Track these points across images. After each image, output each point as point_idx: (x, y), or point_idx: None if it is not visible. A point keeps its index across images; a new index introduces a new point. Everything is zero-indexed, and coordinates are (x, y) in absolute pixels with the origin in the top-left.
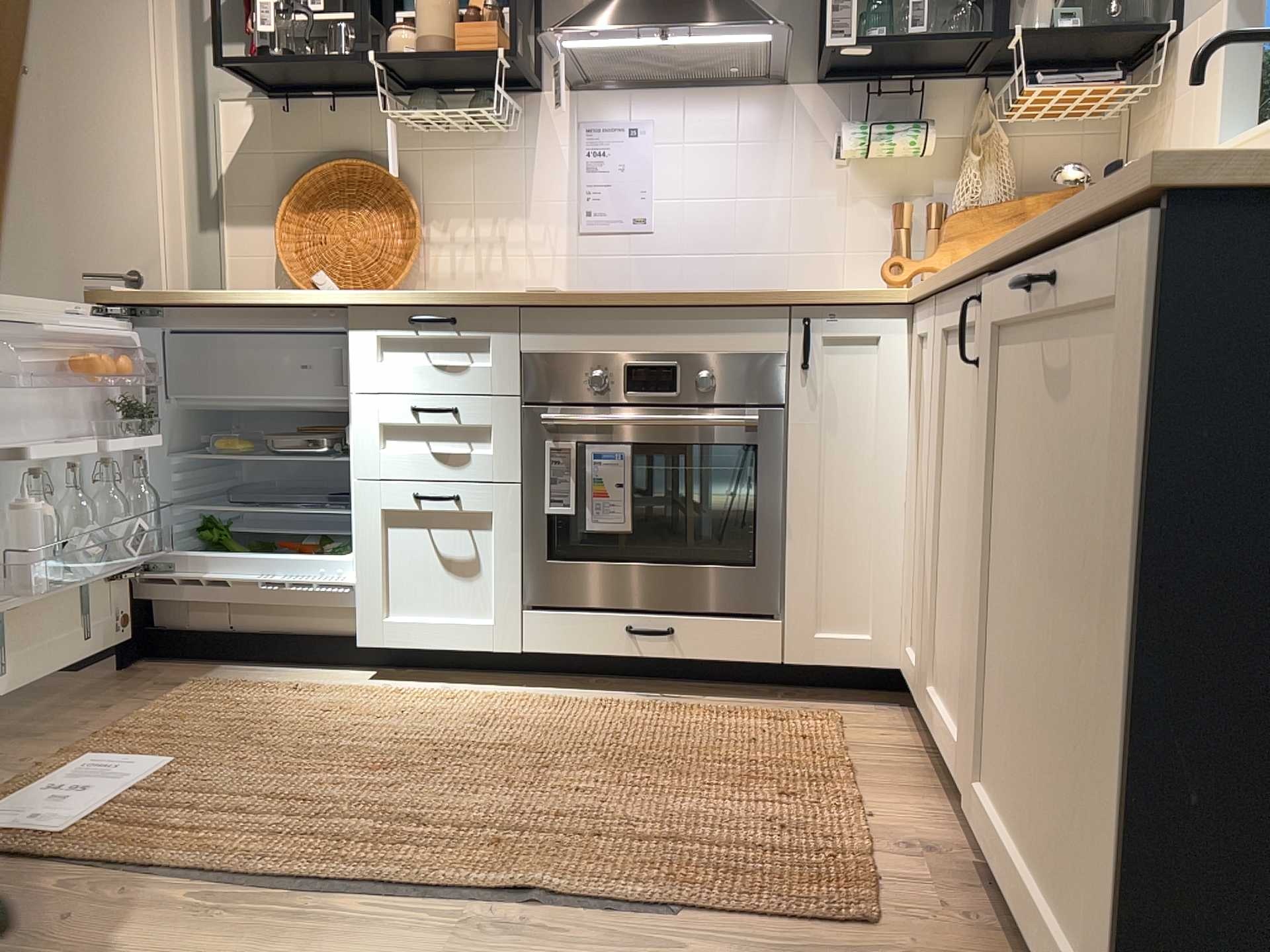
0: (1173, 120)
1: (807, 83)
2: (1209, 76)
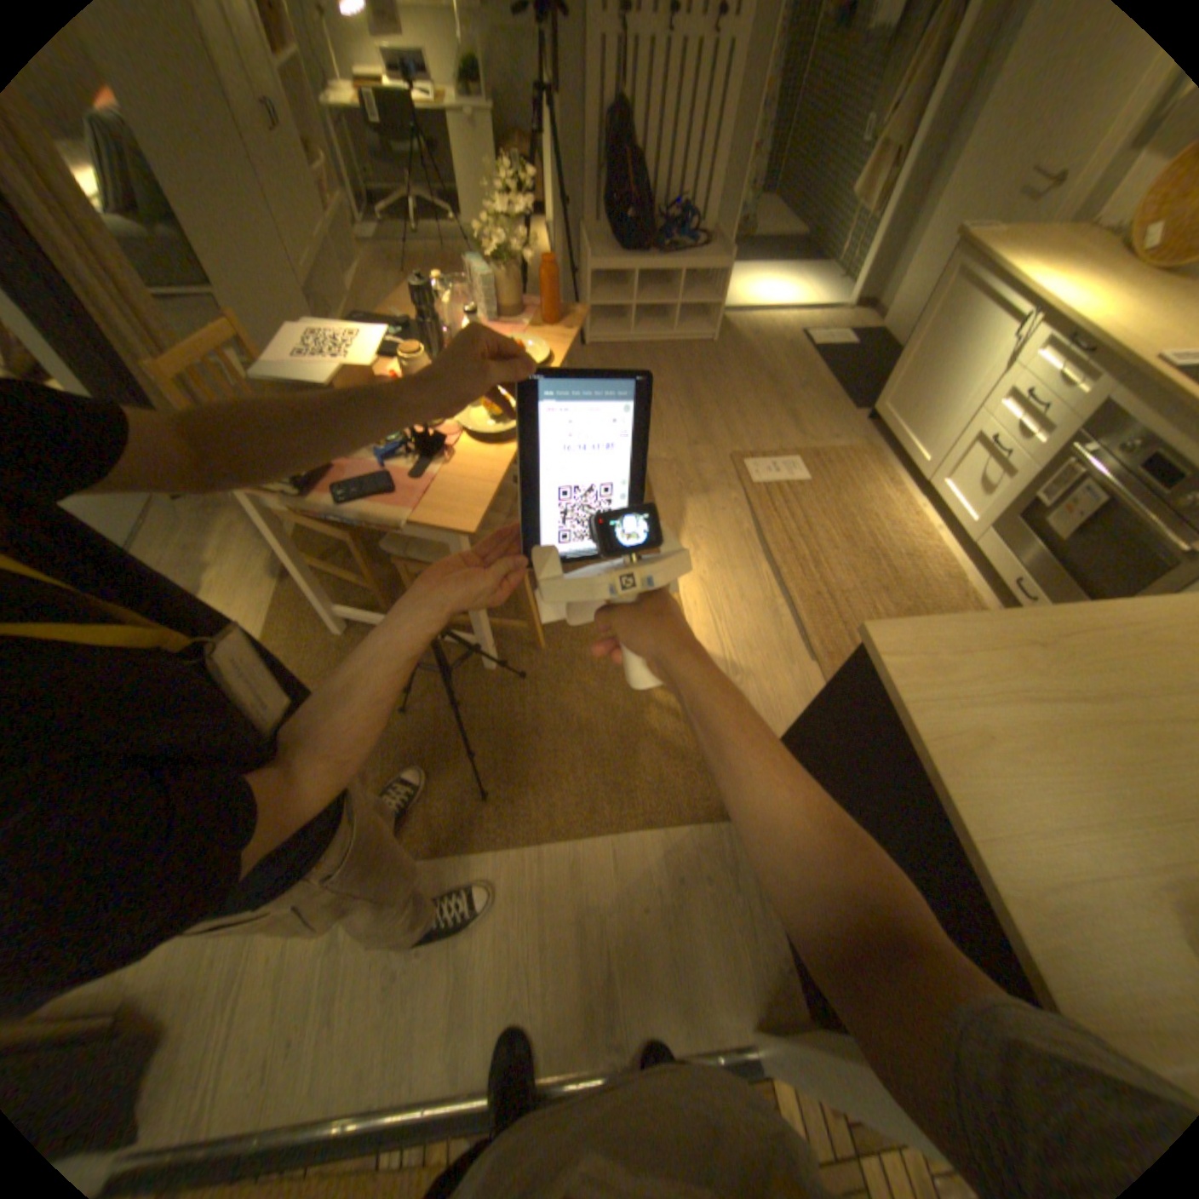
0: None
1: None
2: None
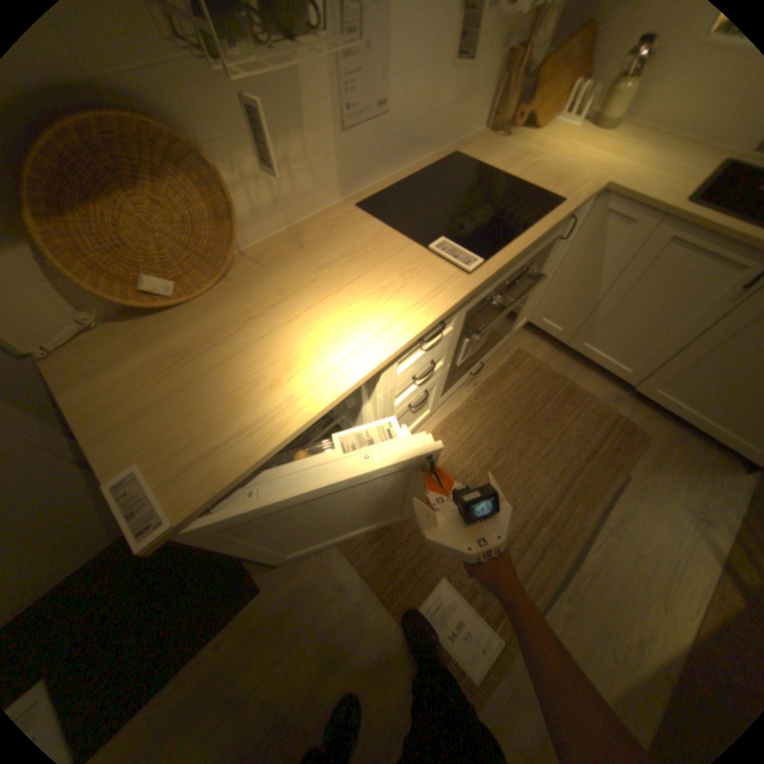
0: None
1: None
2: None
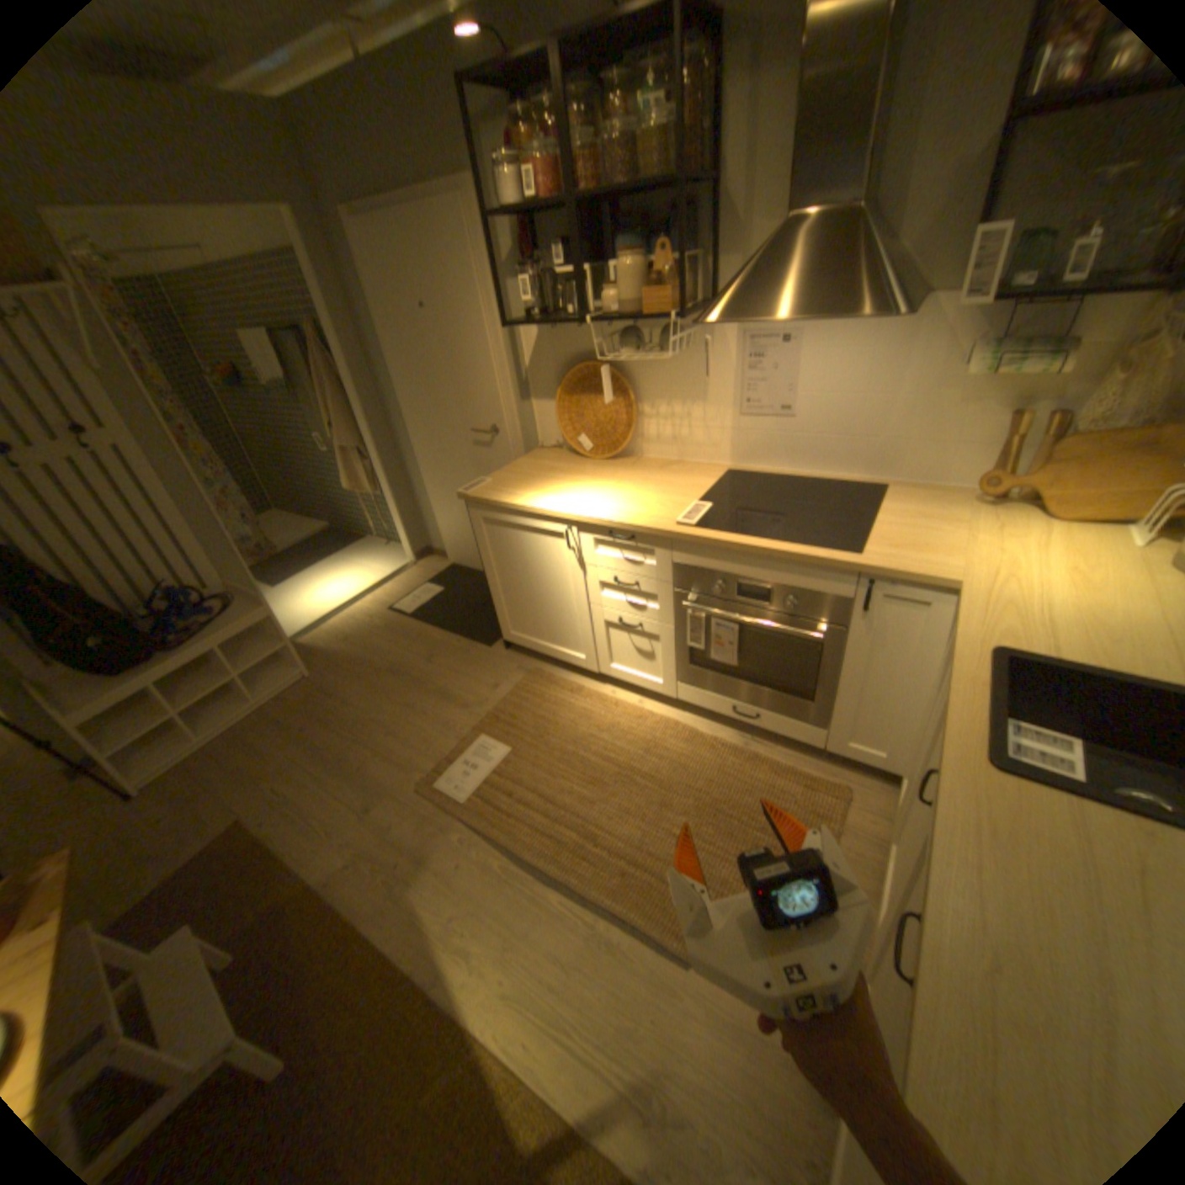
0: None
1: (955, 289)
2: None
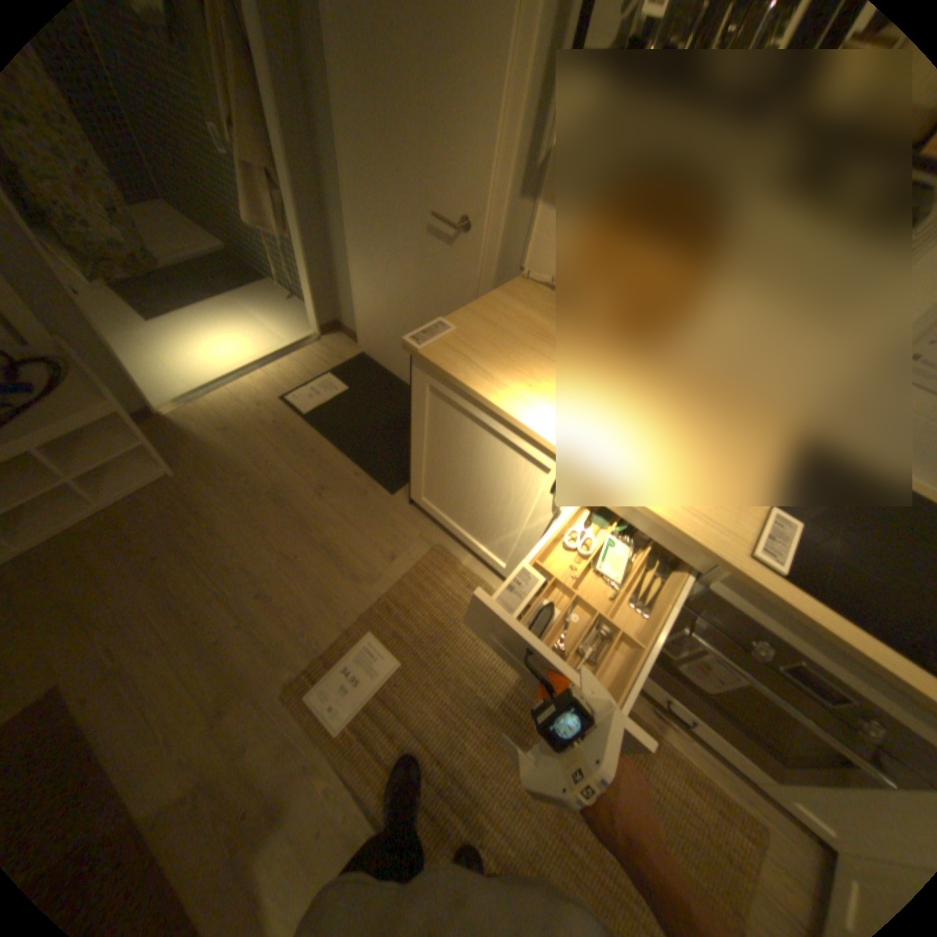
0: None
1: None
2: None
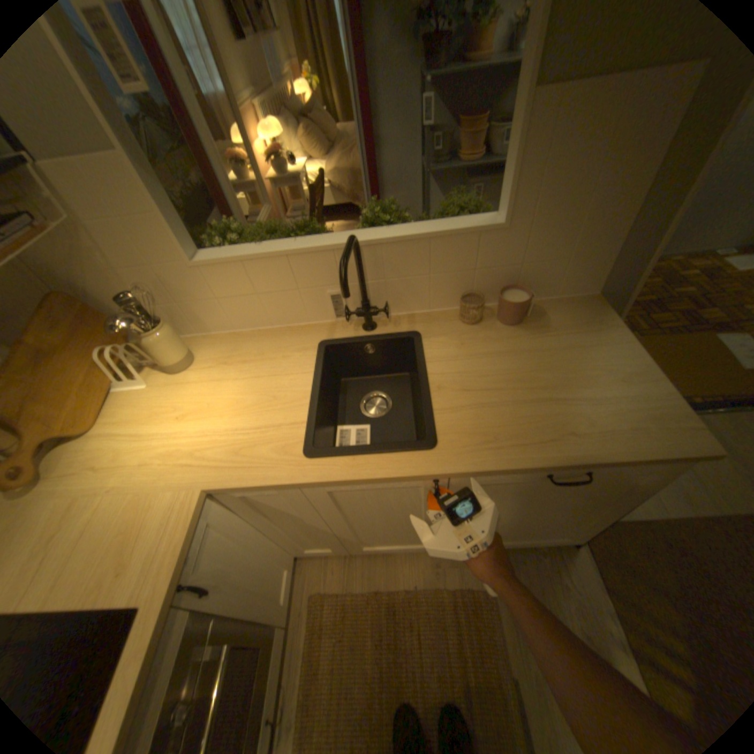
0: (96, 233)
1: None
2: (136, 208)
